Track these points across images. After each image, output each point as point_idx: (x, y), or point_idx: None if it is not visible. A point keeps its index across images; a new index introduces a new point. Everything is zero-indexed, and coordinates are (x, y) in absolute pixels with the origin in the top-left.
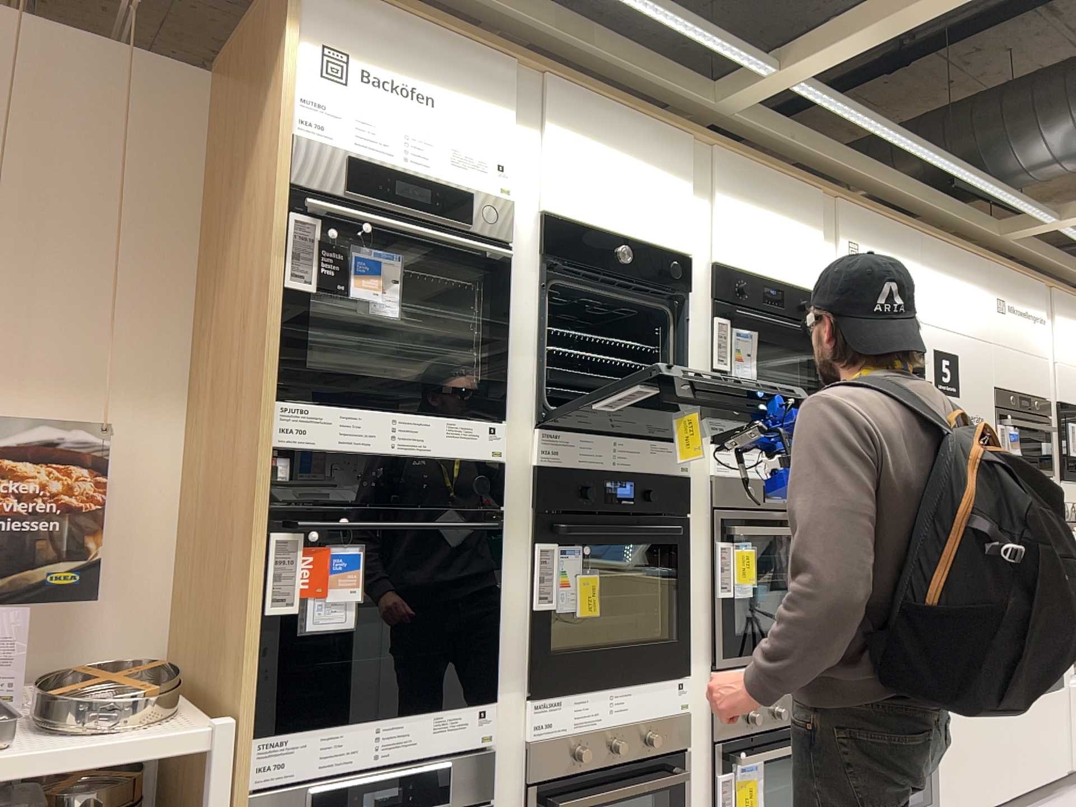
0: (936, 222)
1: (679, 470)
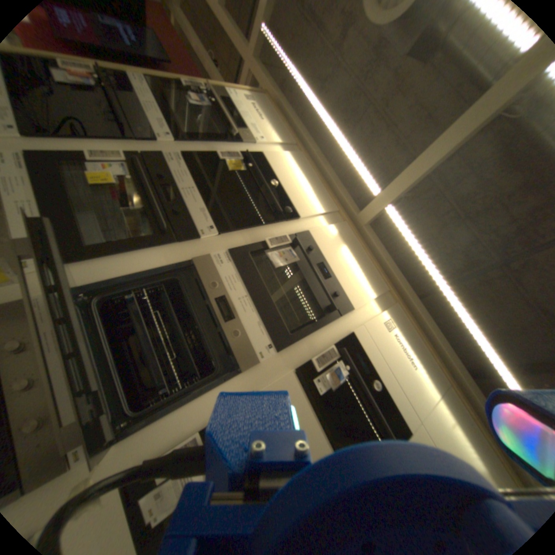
0: (475, 413)
1: (198, 231)
